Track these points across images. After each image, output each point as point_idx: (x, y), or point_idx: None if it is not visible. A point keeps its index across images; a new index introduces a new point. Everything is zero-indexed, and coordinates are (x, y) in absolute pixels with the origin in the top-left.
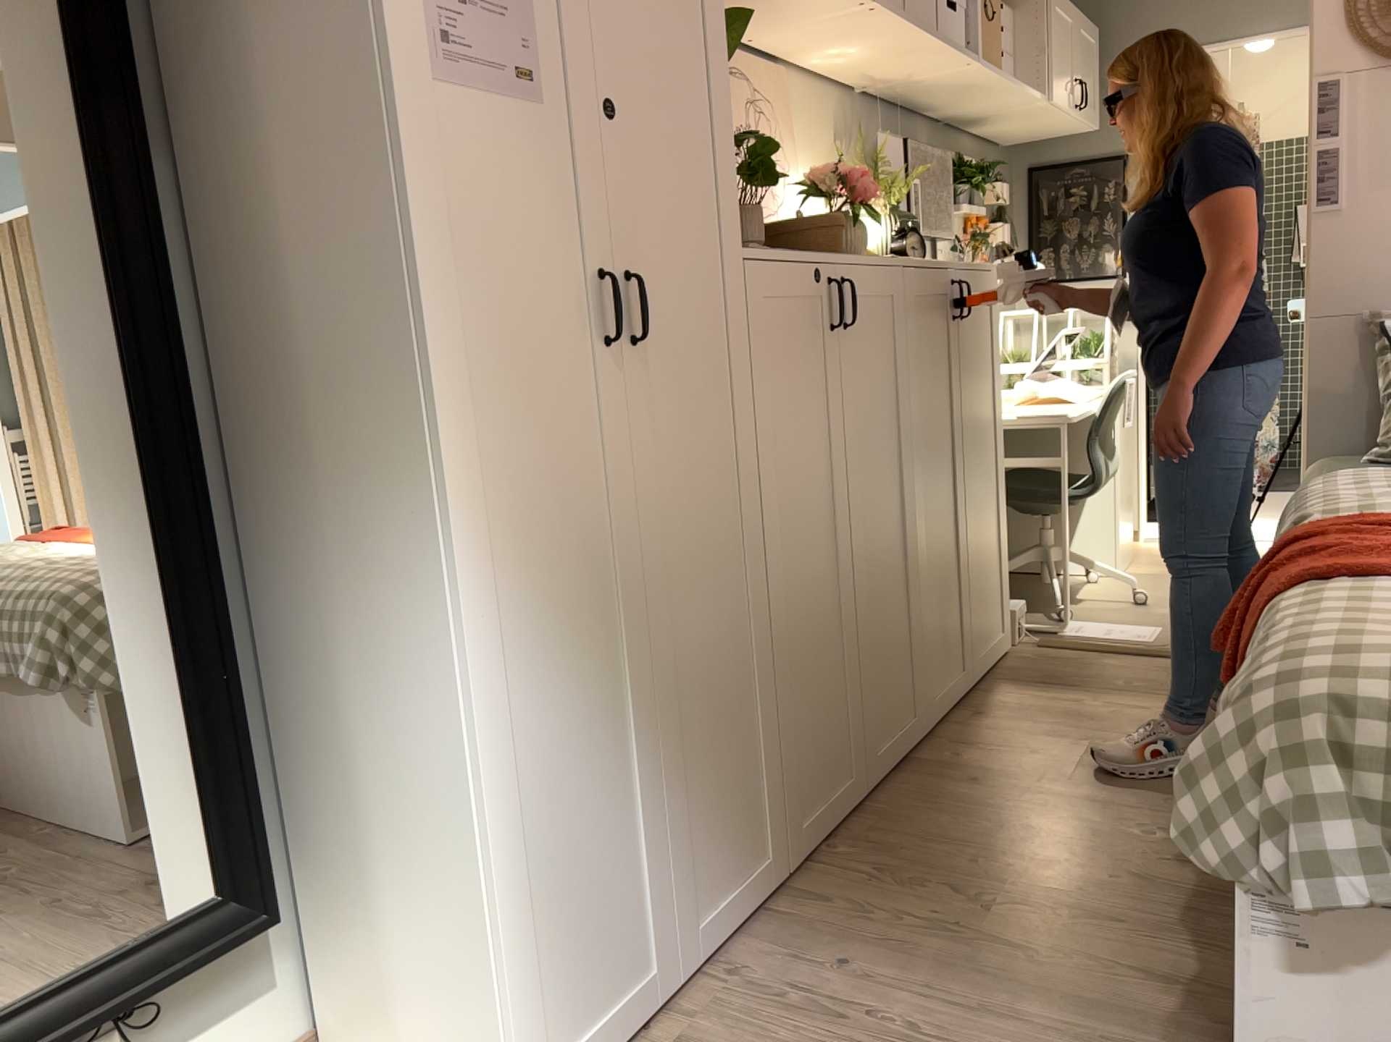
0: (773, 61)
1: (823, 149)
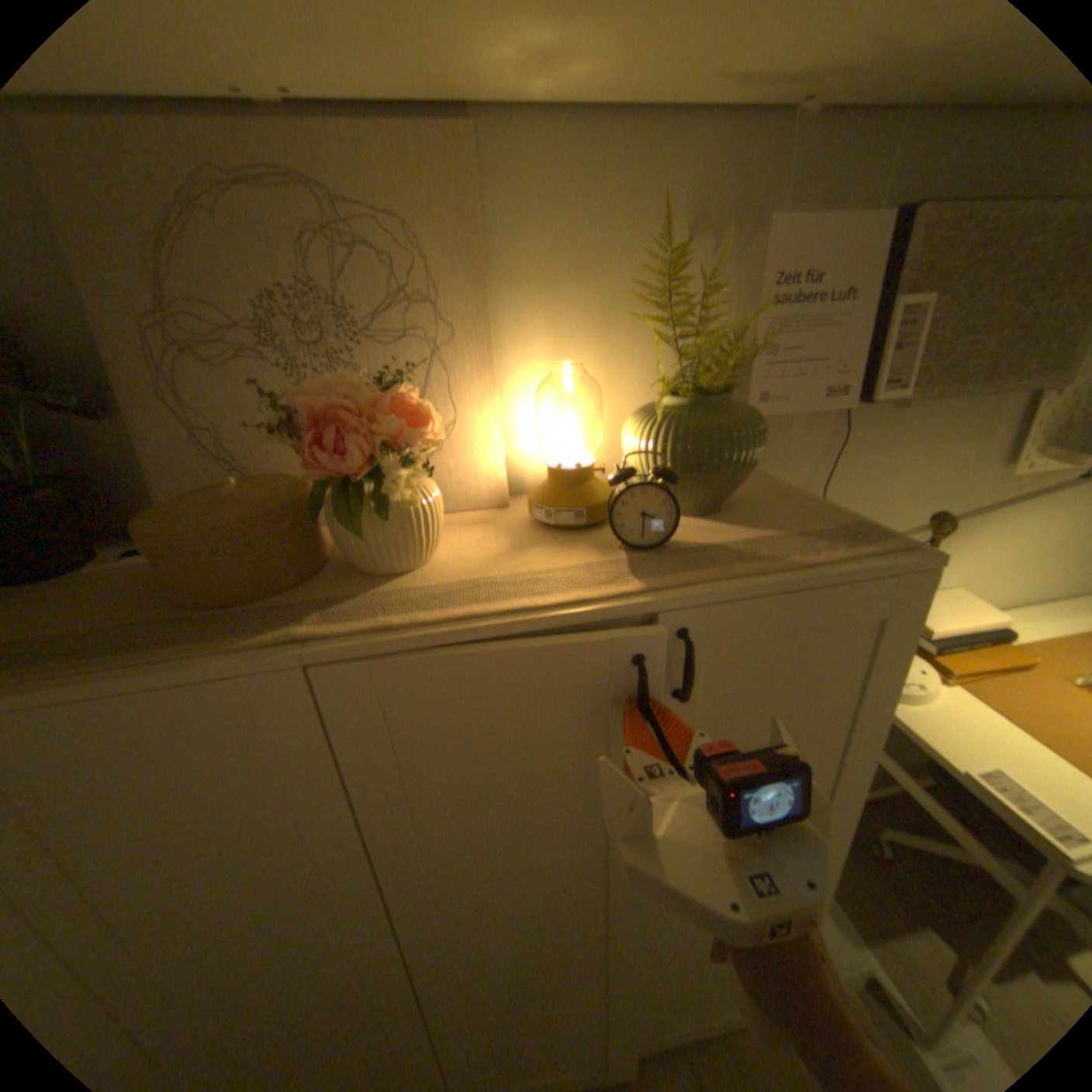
0: (442, 108)
1: (633, 264)
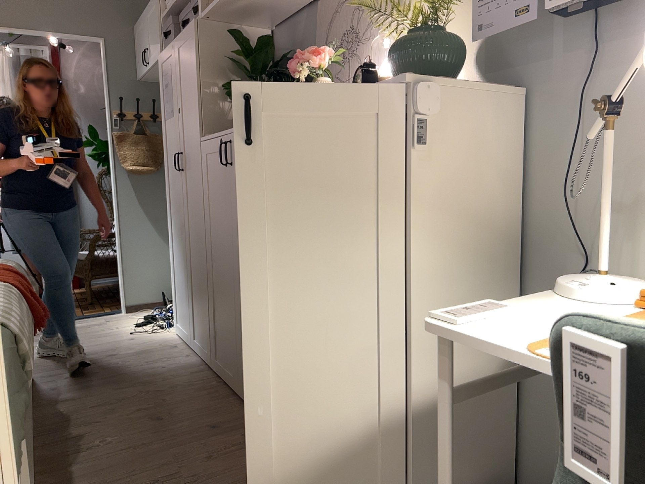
0: None
1: None
